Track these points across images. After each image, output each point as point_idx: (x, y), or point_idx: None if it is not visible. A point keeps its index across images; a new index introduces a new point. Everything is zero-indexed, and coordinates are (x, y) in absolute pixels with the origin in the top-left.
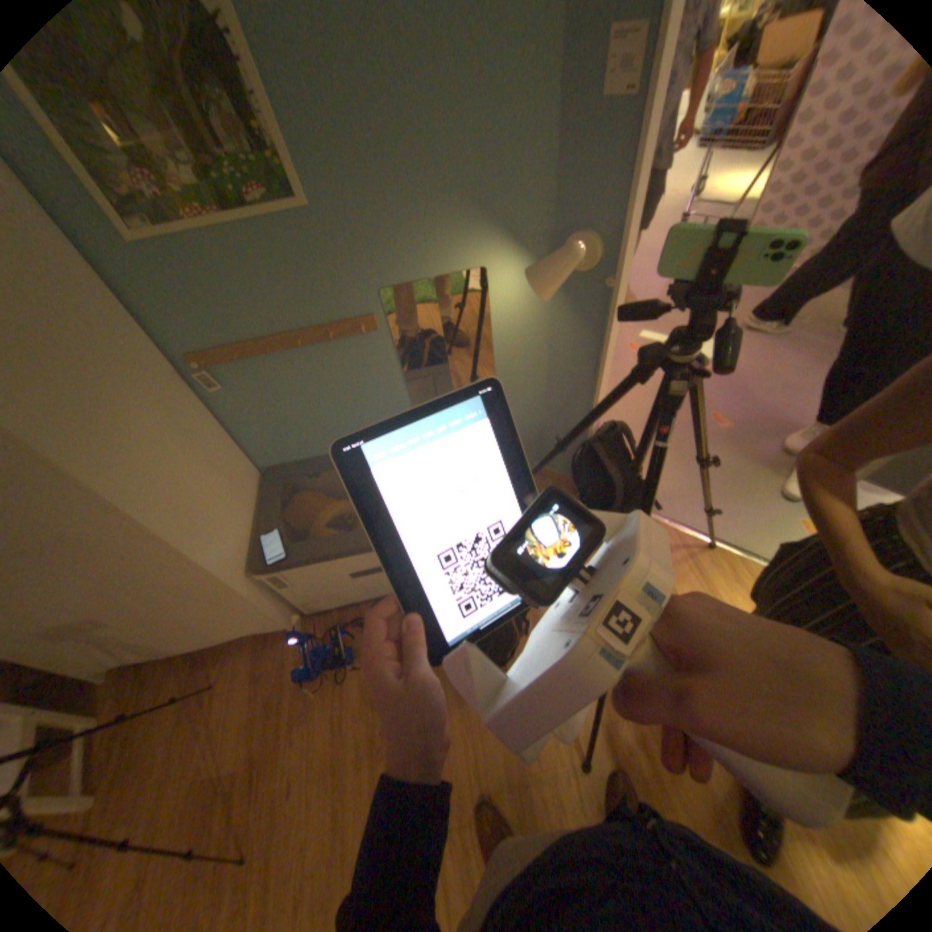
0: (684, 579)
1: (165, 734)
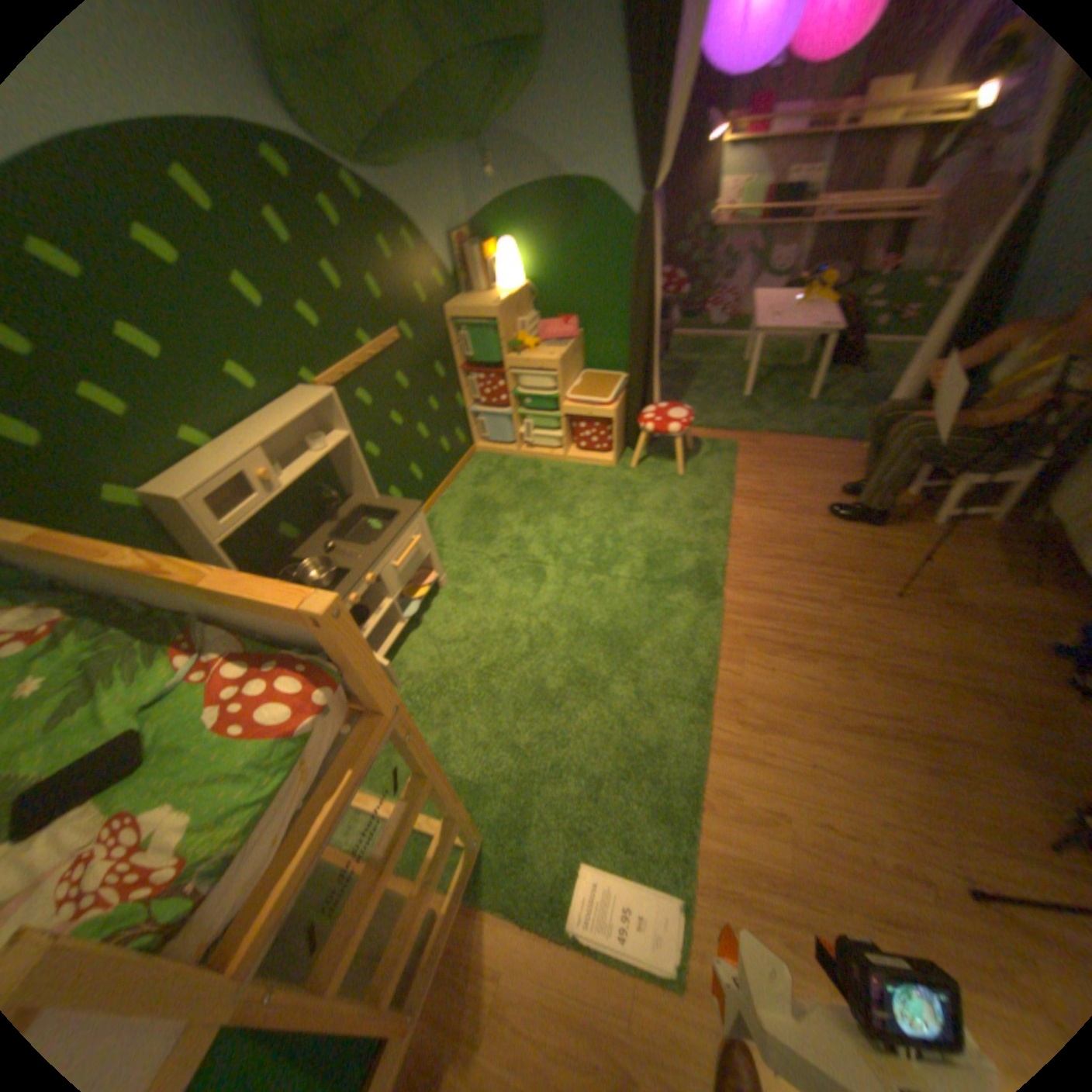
0: None
1: (989, 559)
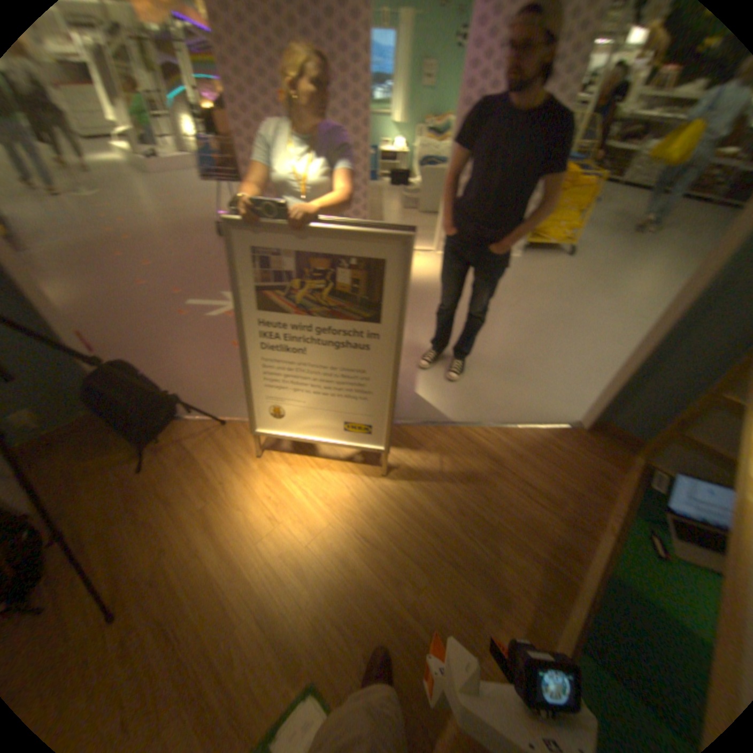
0: (202, 451)
1: None
